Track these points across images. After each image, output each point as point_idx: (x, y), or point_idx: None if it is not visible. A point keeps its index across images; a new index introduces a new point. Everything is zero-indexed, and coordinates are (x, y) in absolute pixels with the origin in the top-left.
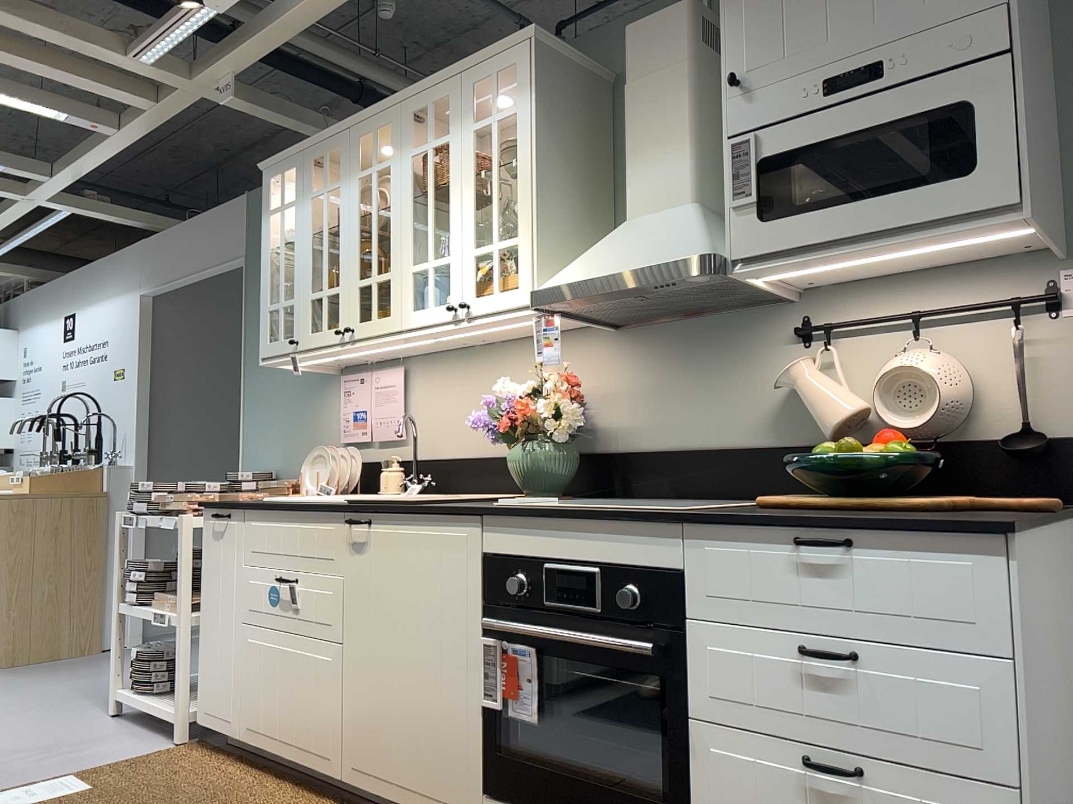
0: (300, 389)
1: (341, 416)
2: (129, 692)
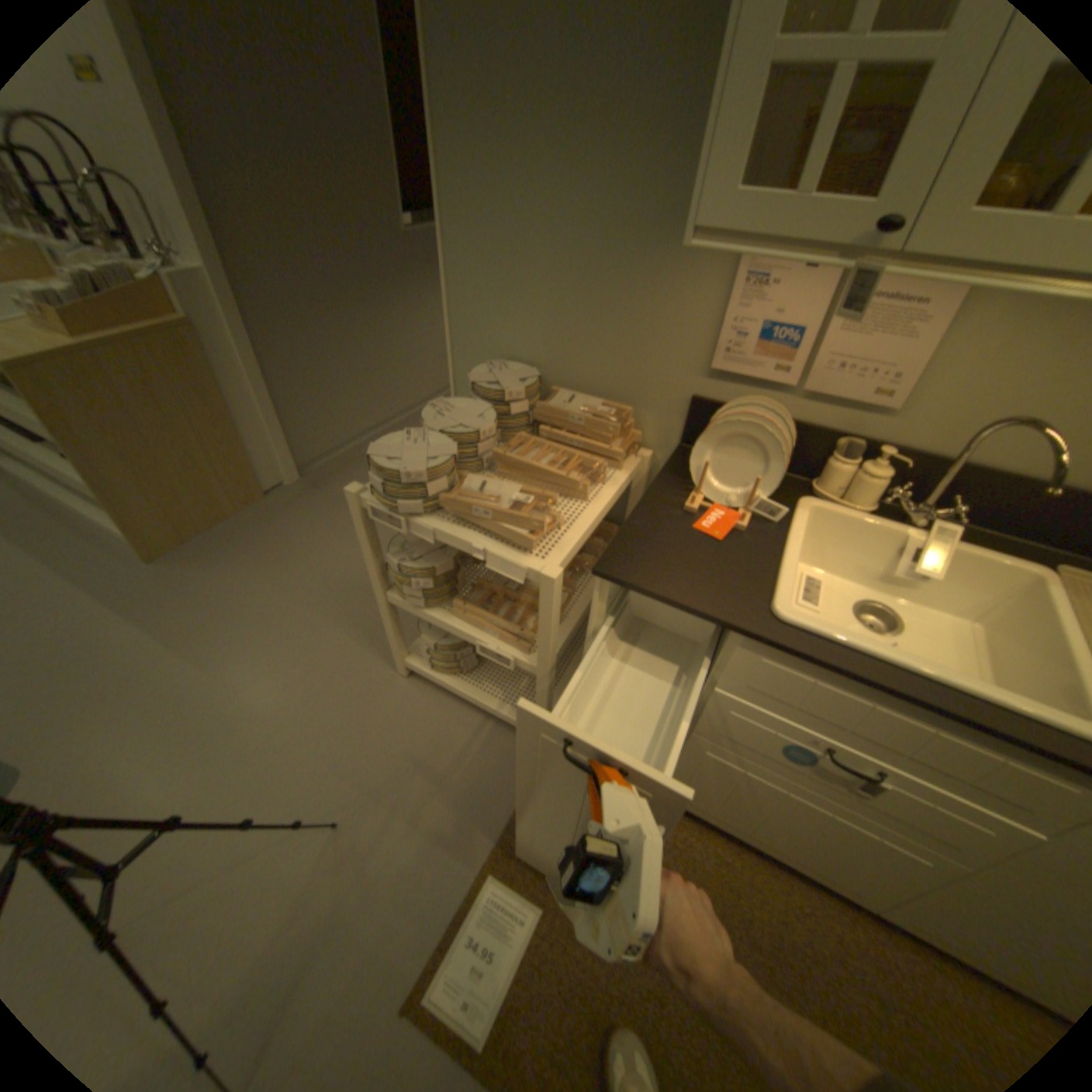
0: (602, 227)
1: (731, 321)
2: (427, 669)
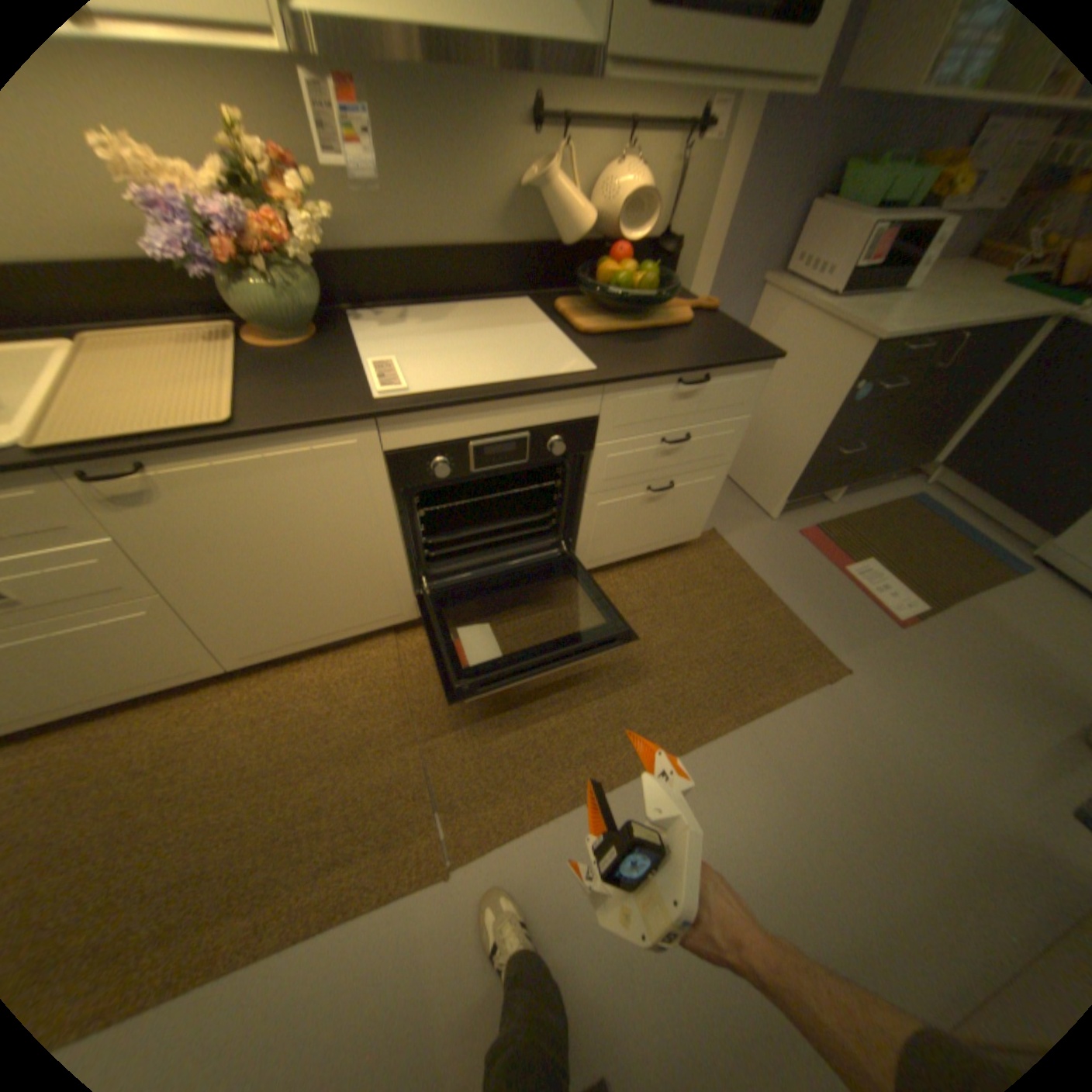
0: None
1: None
2: None
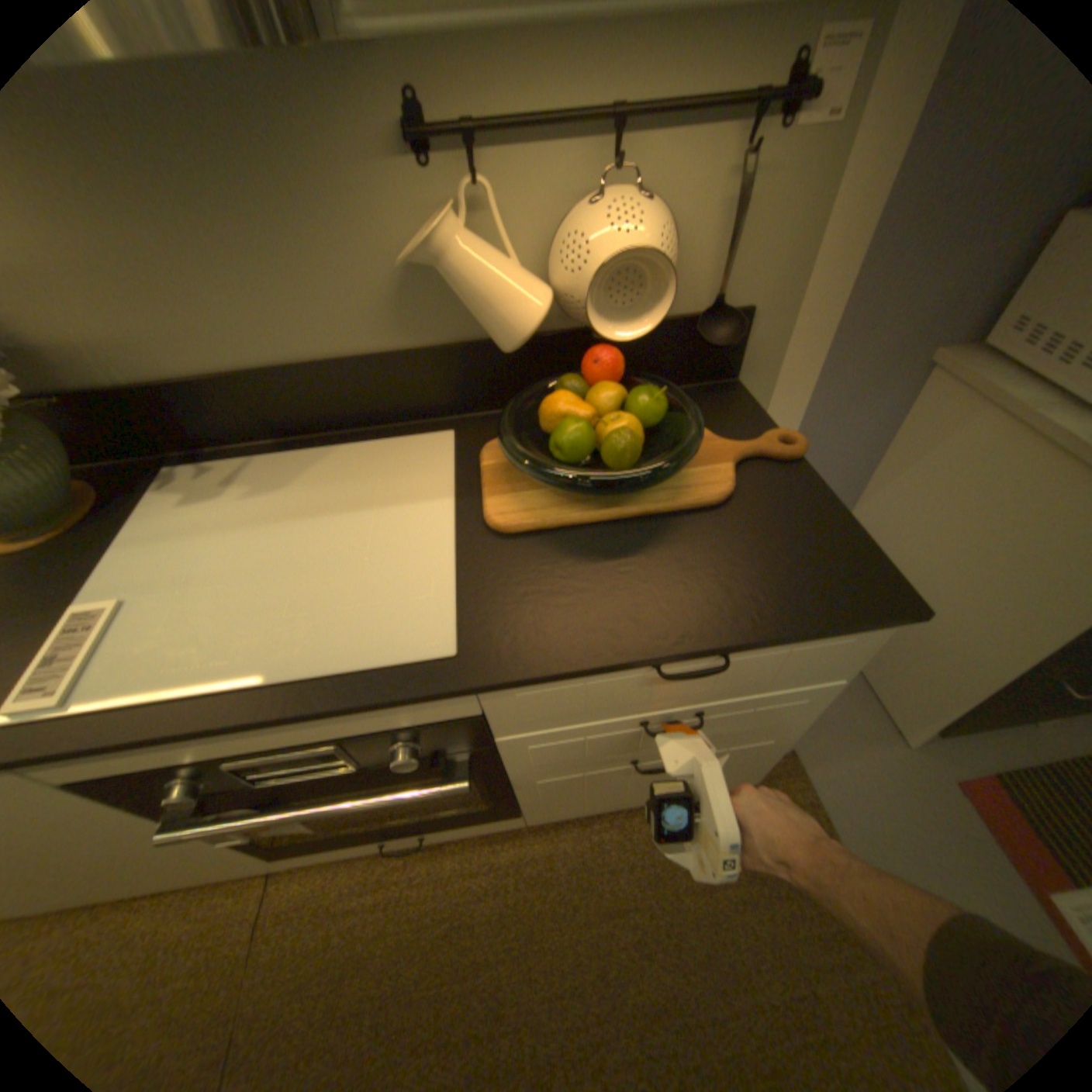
0: None
1: None
2: None
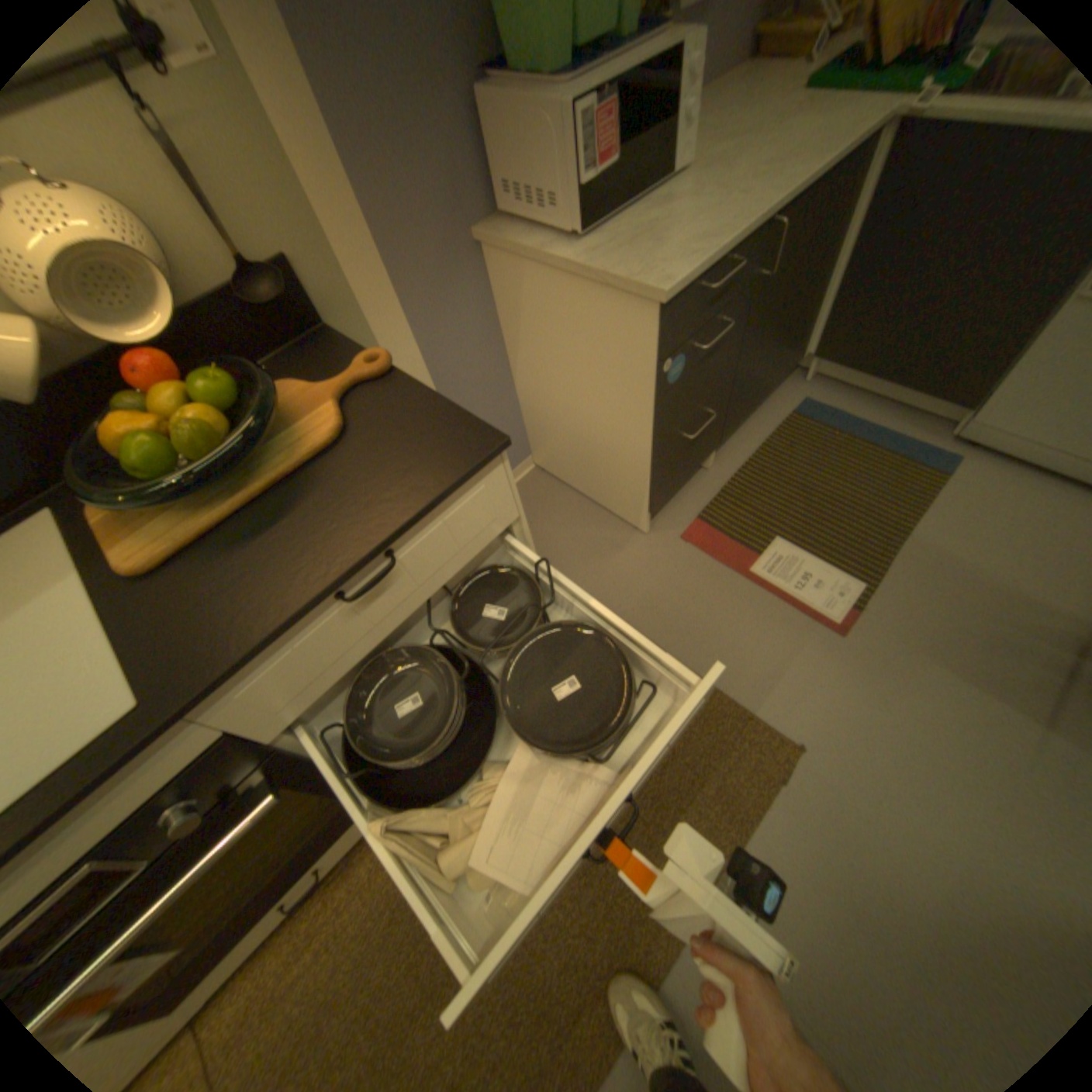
0: None
1: None
2: None
